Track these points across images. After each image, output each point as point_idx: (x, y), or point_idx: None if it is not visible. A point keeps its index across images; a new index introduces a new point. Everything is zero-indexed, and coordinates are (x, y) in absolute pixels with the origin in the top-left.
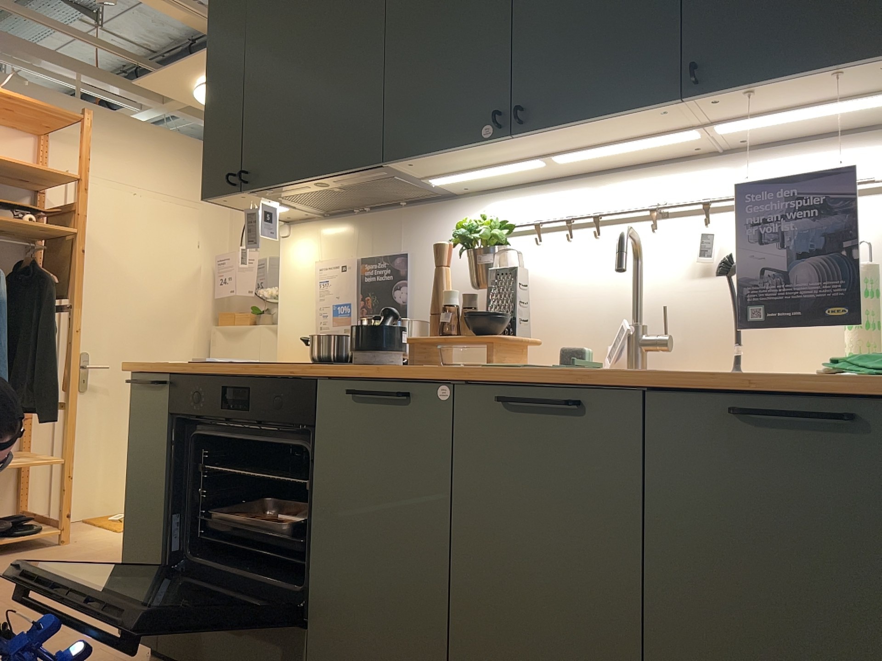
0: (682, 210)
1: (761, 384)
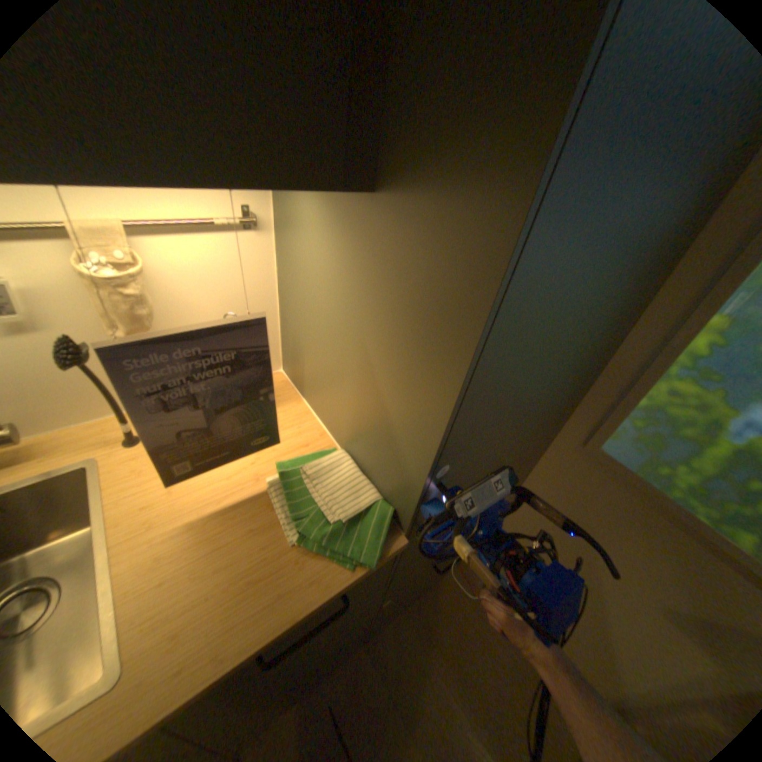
0: None
1: (279, 639)
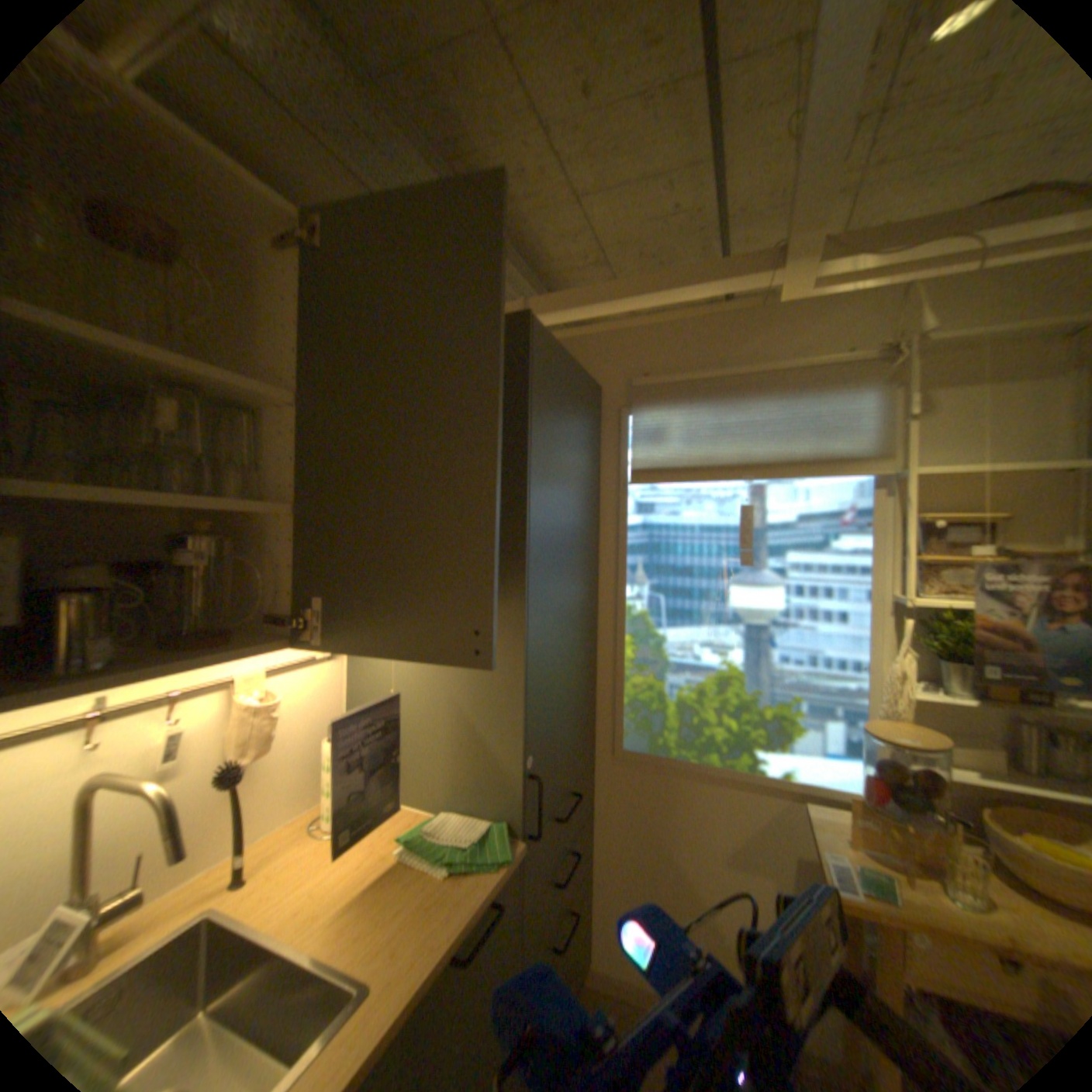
0: (133, 705)
1: (468, 928)
